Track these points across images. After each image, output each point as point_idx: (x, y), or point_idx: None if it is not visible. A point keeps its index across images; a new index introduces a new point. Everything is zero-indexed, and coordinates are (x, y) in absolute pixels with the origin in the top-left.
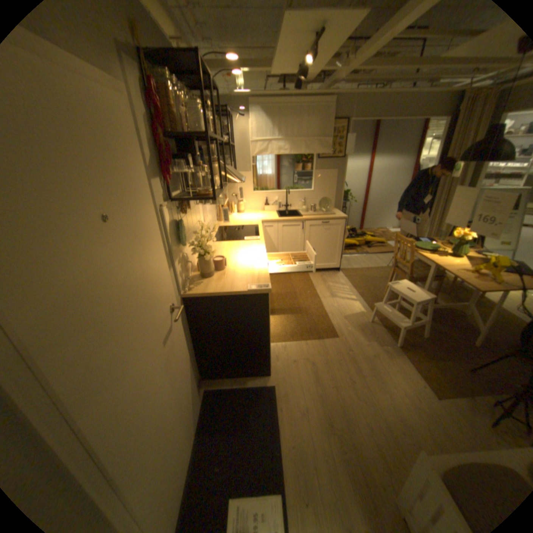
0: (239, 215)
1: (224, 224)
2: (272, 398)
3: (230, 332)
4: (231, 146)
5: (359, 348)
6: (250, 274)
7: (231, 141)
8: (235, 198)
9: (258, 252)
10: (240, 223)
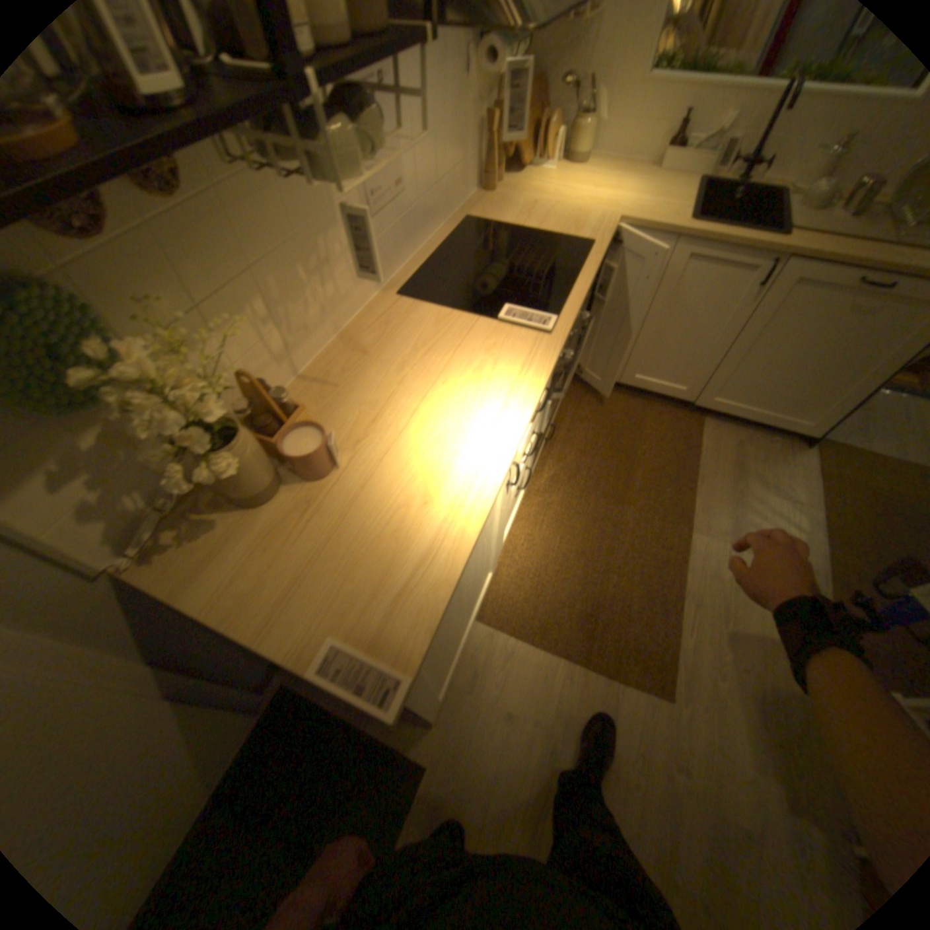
0: (561, 172)
1: (488, 207)
2: (399, 803)
3: None
4: None
5: (713, 779)
6: (385, 555)
7: None
8: (576, 92)
9: (501, 409)
10: (541, 214)
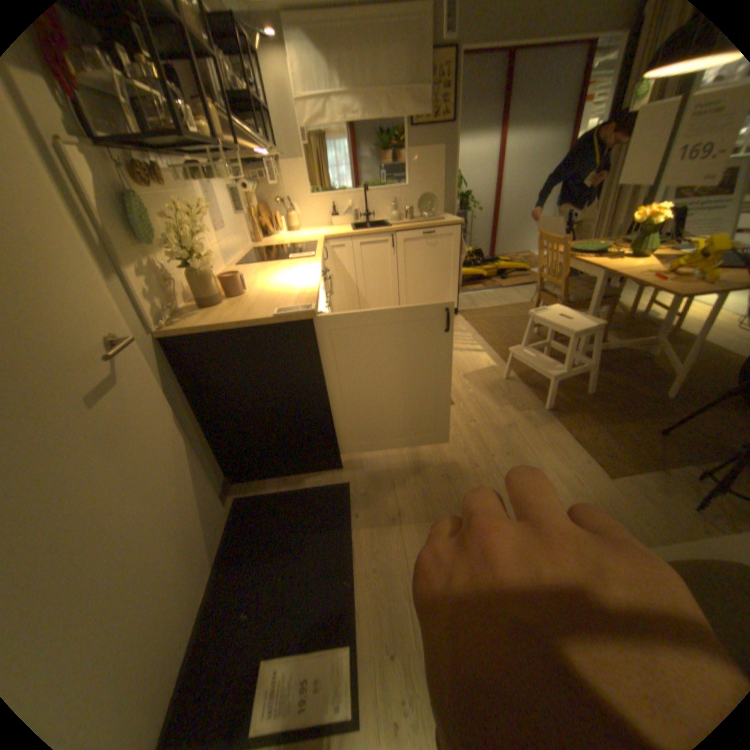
0: (289, 233)
1: (261, 244)
2: (343, 500)
3: (260, 397)
4: (263, 111)
5: (484, 416)
6: (284, 296)
7: (261, 102)
8: (282, 206)
9: (307, 269)
10: (288, 241)
